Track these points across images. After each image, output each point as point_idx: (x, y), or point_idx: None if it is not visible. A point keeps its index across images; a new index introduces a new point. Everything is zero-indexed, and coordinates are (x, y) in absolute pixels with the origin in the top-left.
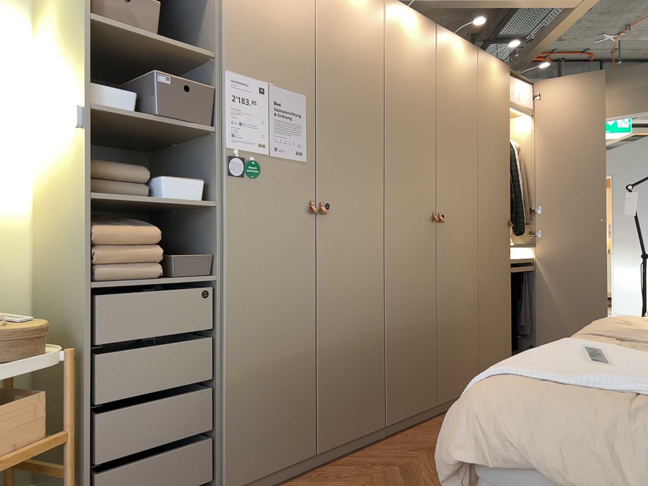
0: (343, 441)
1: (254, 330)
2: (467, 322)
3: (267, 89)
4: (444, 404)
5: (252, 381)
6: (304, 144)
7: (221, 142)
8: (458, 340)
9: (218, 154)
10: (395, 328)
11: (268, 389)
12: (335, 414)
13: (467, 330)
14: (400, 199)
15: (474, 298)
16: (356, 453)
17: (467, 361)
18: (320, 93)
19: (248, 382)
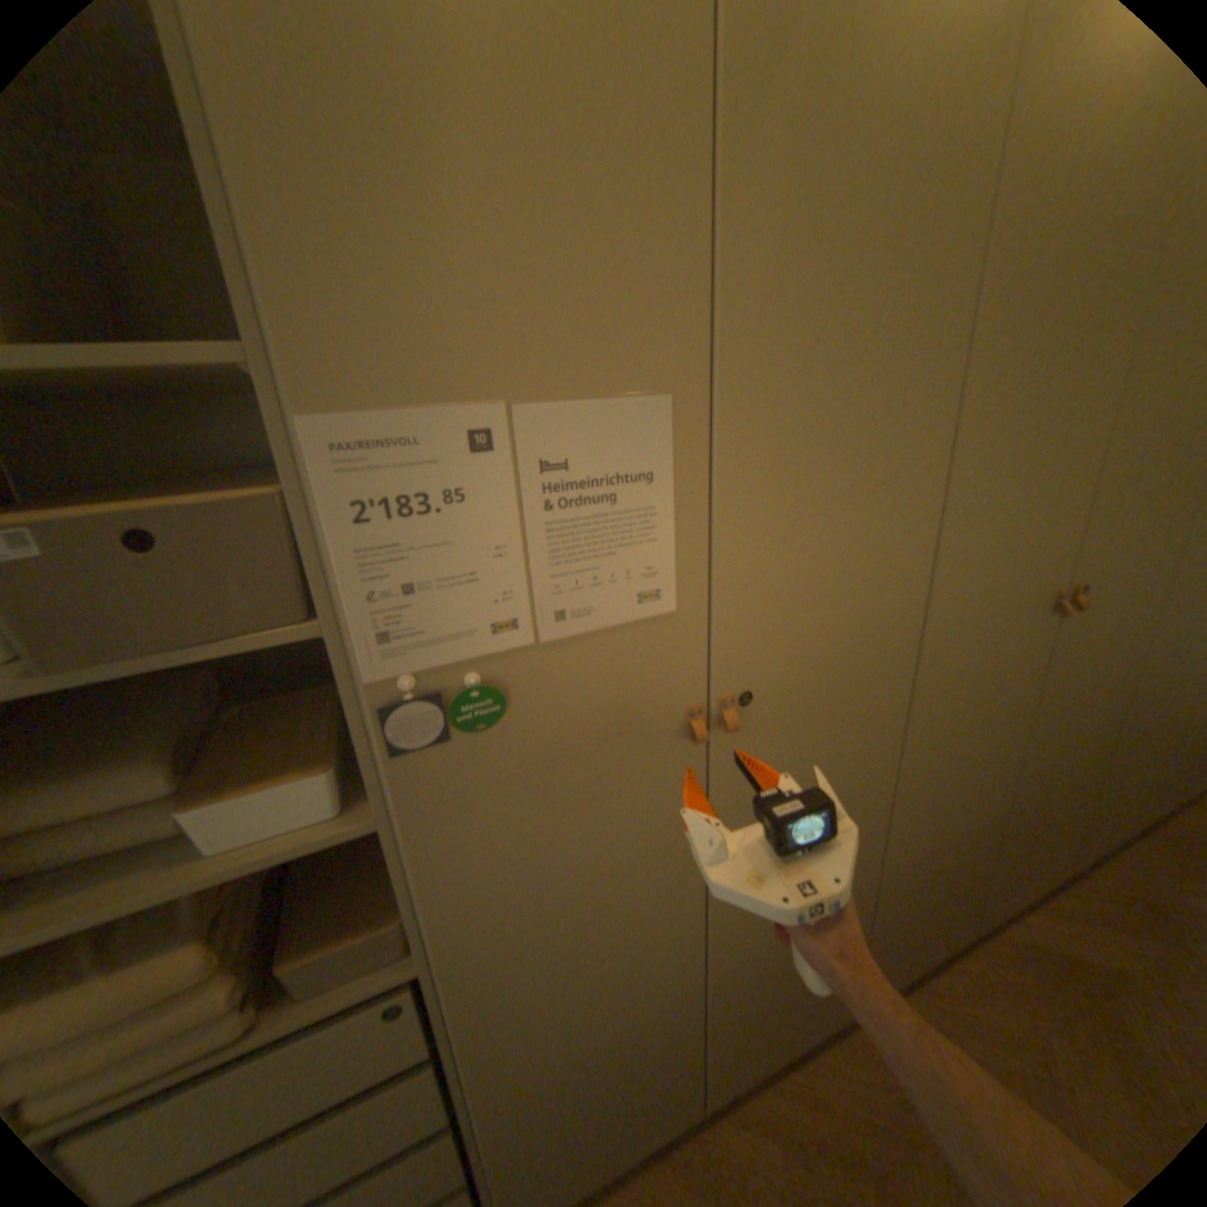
0: (763, 1075)
1: (542, 1022)
2: (1075, 787)
3: (501, 429)
4: (986, 930)
5: (549, 1093)
6: (663, 564)
7: (352, 663)
8: (1047, 824)
9: (352, 699)
10: (902, 869)
11: (589, 1087)
12: (748, 1049)
13: (1071, 800)
14: (966, 600)
15: (1108, 735)
16: (791, 1074)
17: (1055, 850)
18: (723, 371)
19: (538, 1099)
